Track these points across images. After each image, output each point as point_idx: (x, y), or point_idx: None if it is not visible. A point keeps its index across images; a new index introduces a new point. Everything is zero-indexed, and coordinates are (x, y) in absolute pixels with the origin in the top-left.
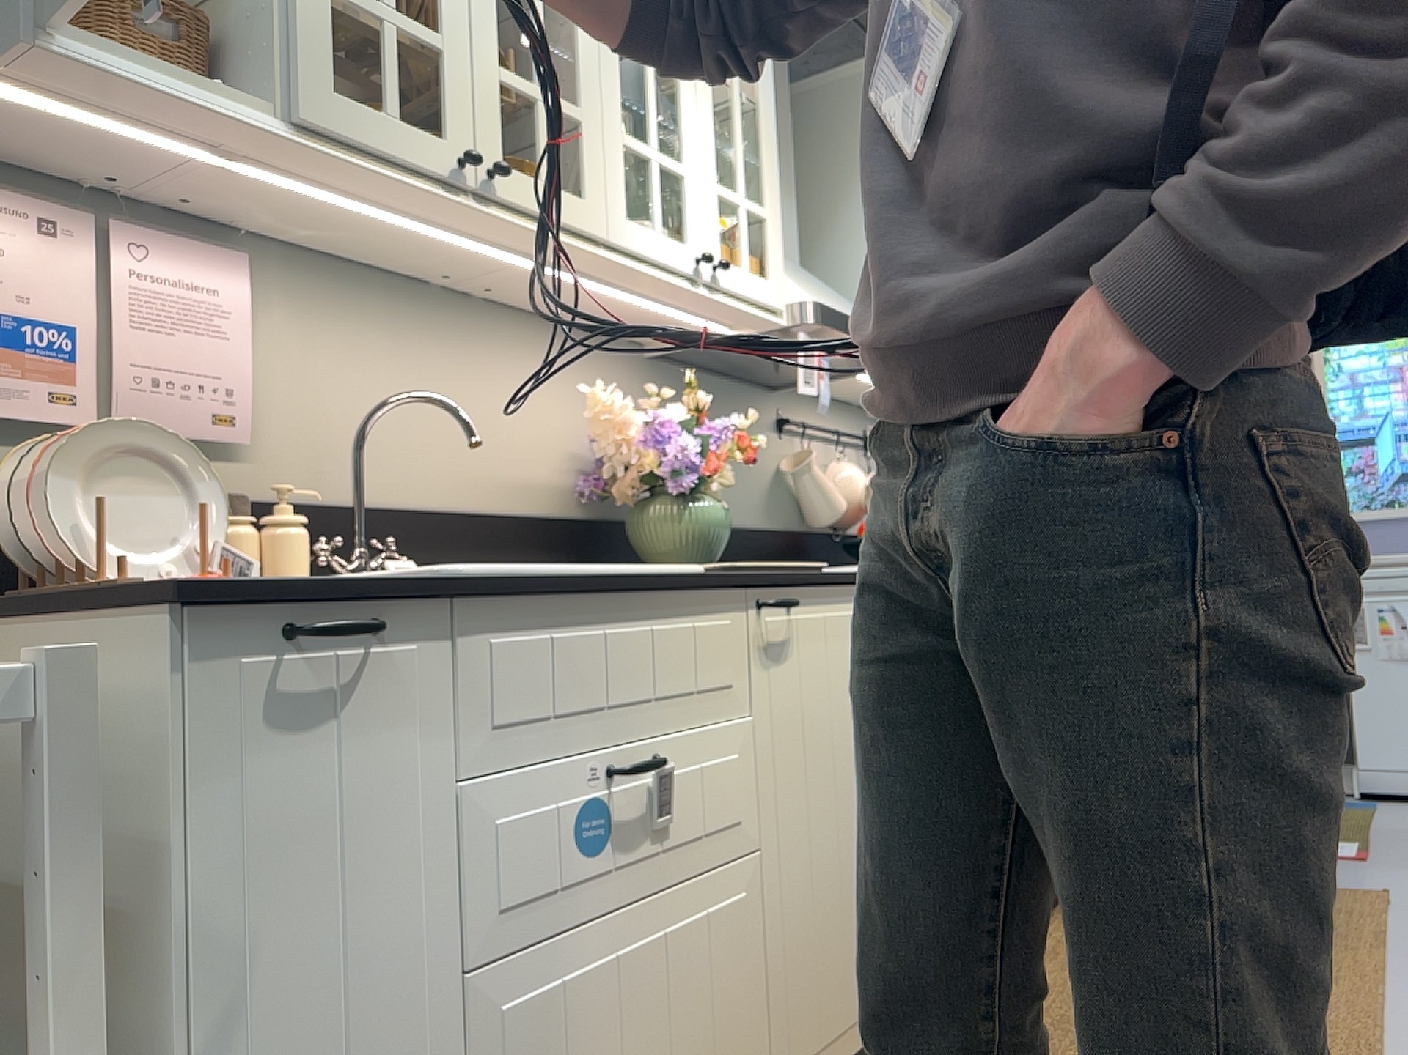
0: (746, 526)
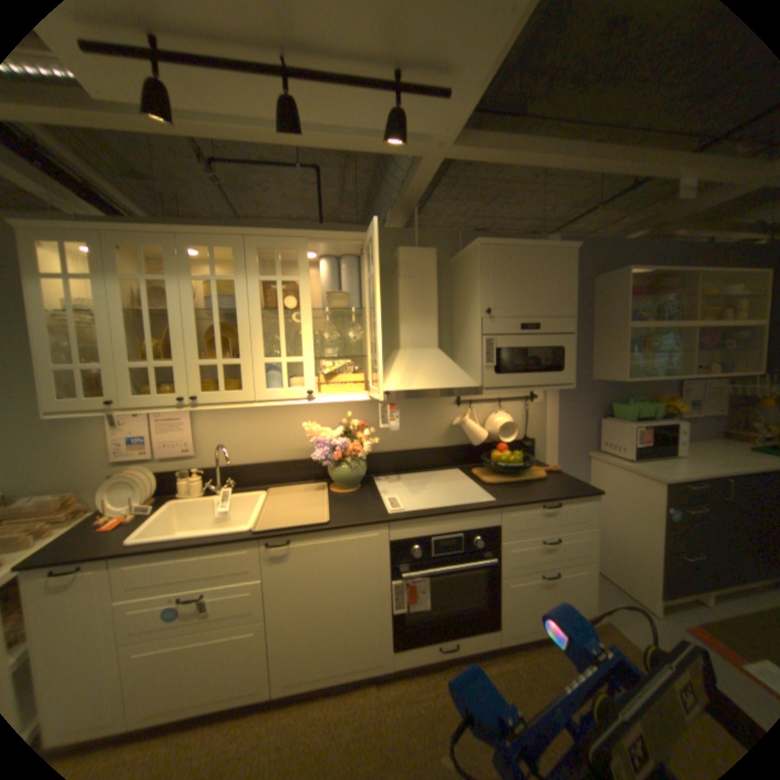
0: (426, 448)
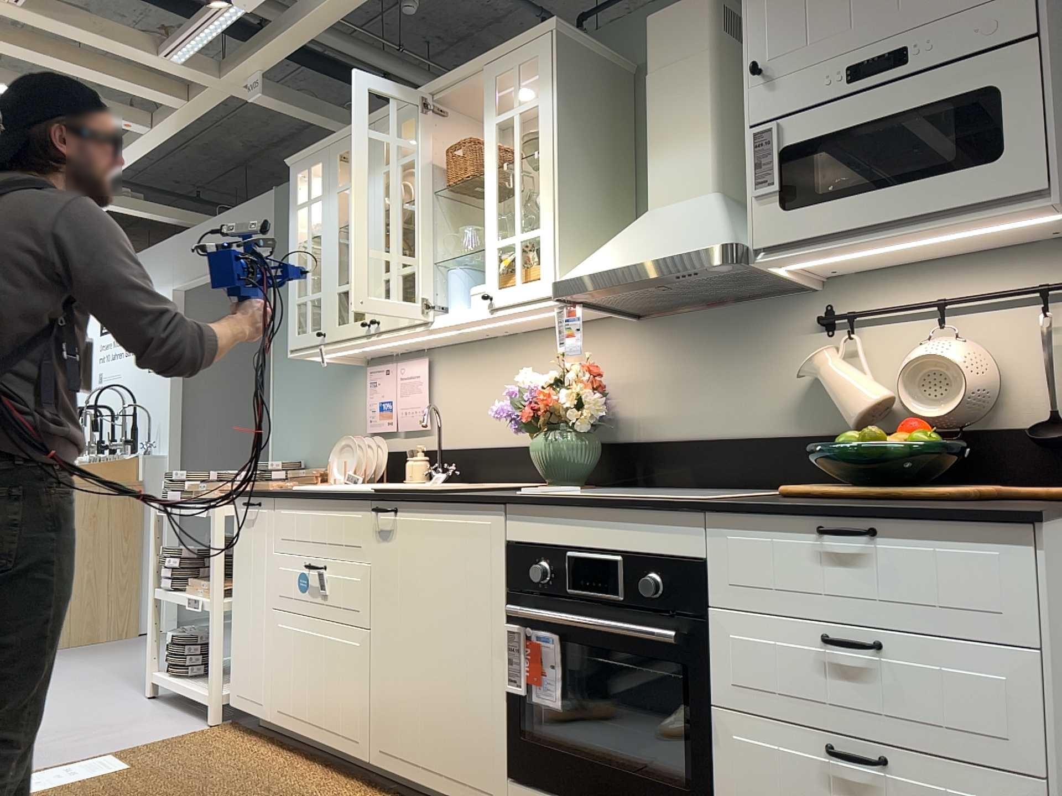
0: (751, 435)
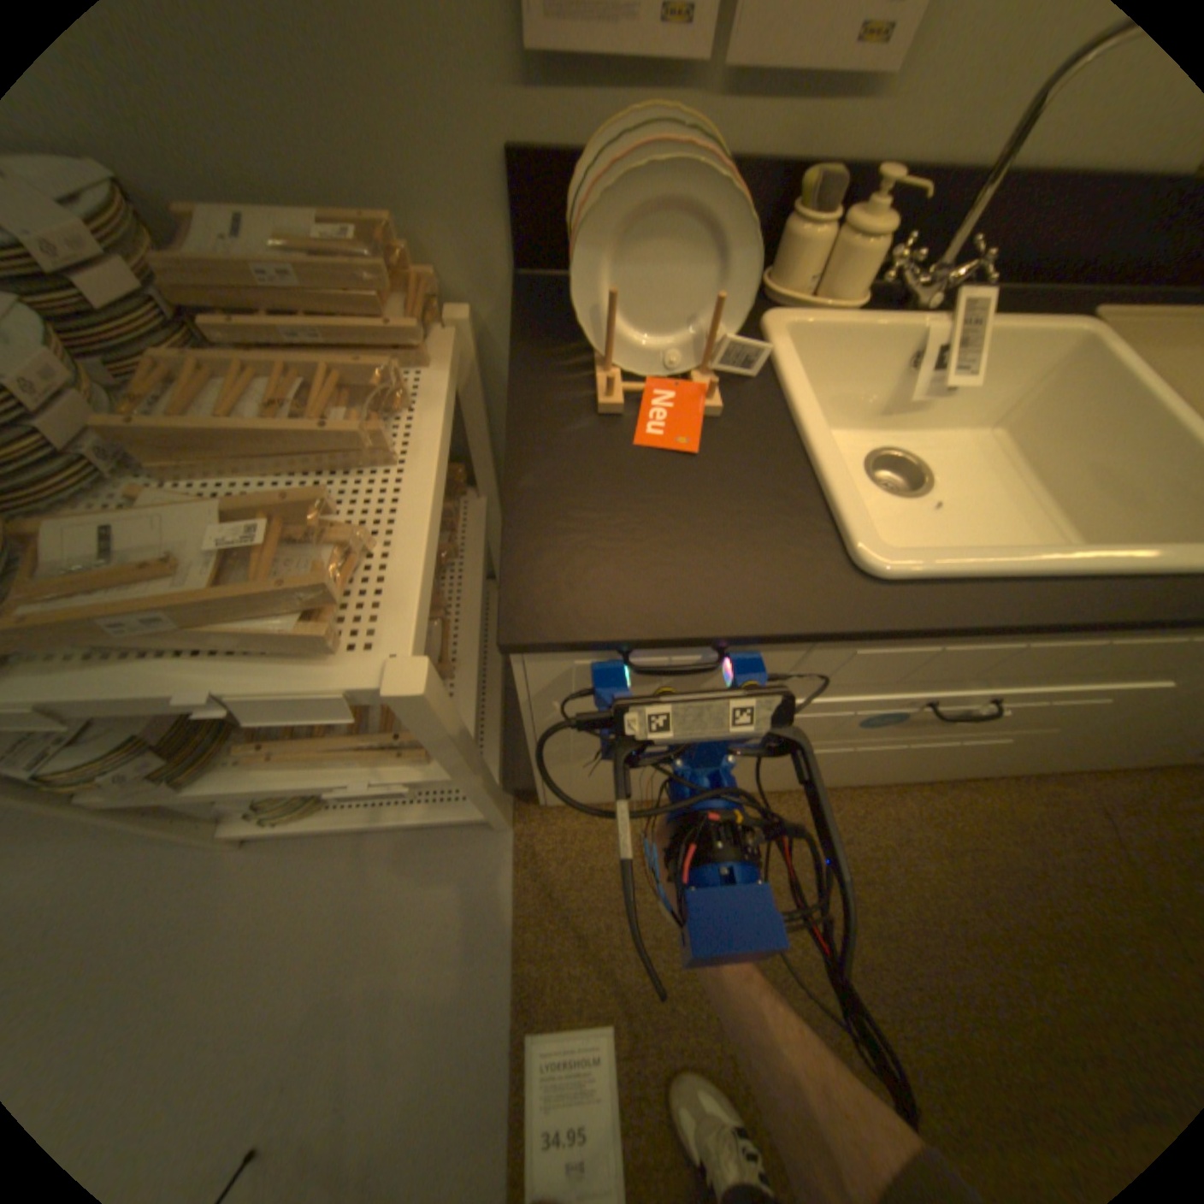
0: None
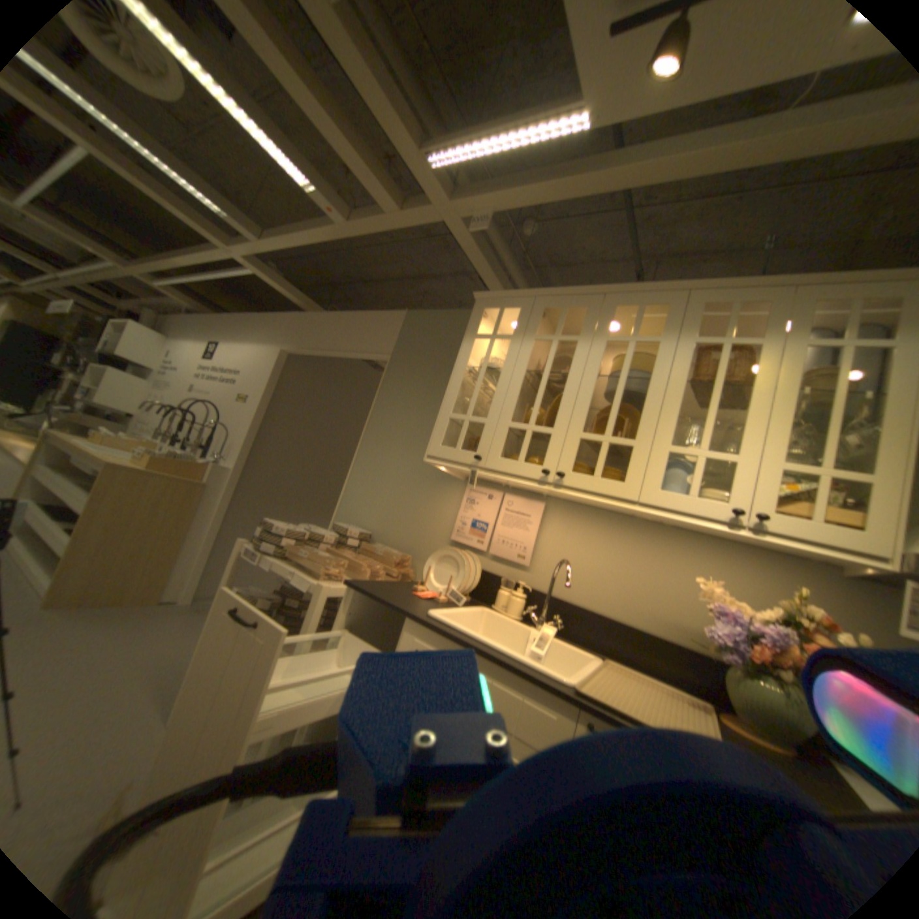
0: None
